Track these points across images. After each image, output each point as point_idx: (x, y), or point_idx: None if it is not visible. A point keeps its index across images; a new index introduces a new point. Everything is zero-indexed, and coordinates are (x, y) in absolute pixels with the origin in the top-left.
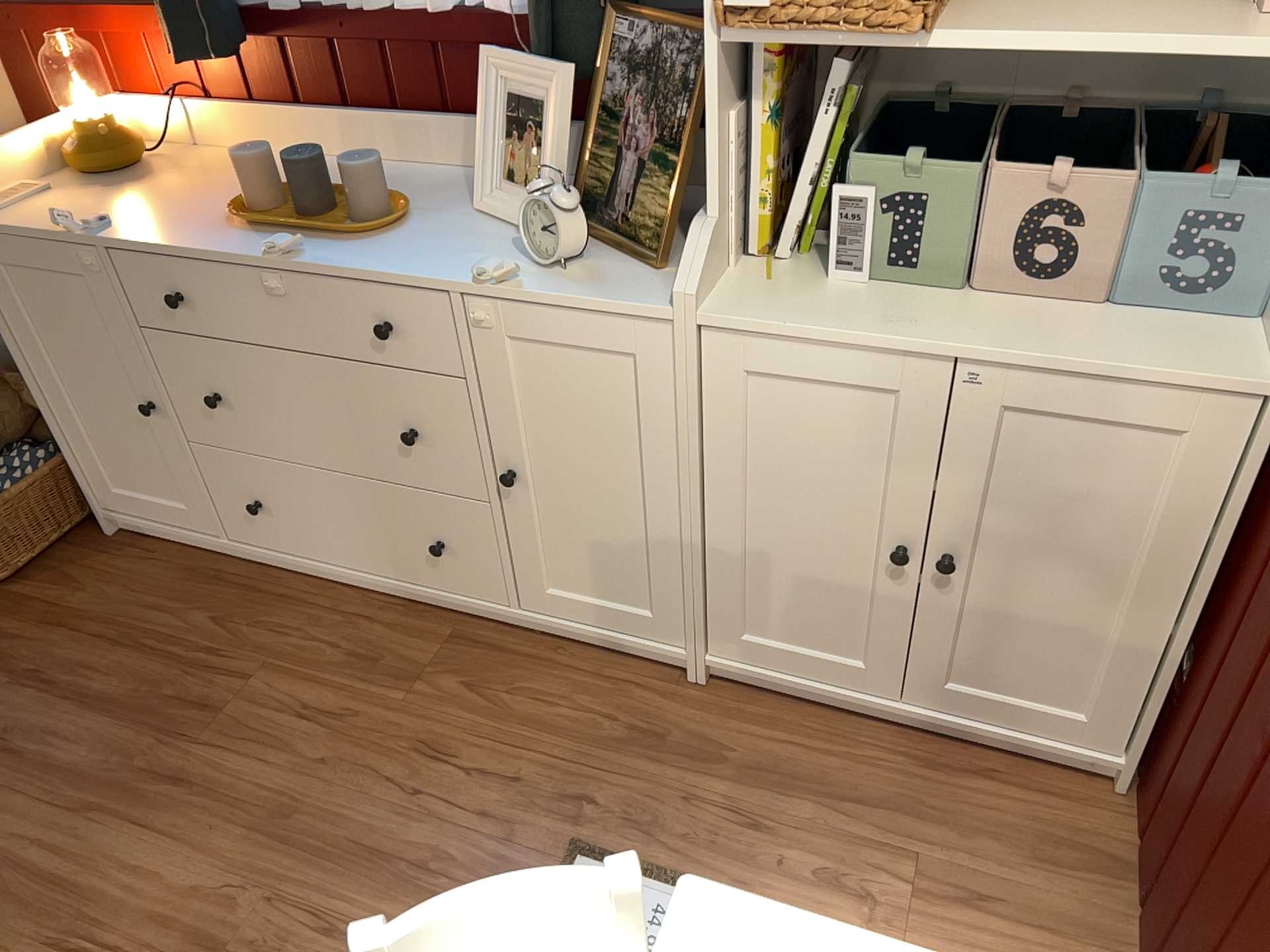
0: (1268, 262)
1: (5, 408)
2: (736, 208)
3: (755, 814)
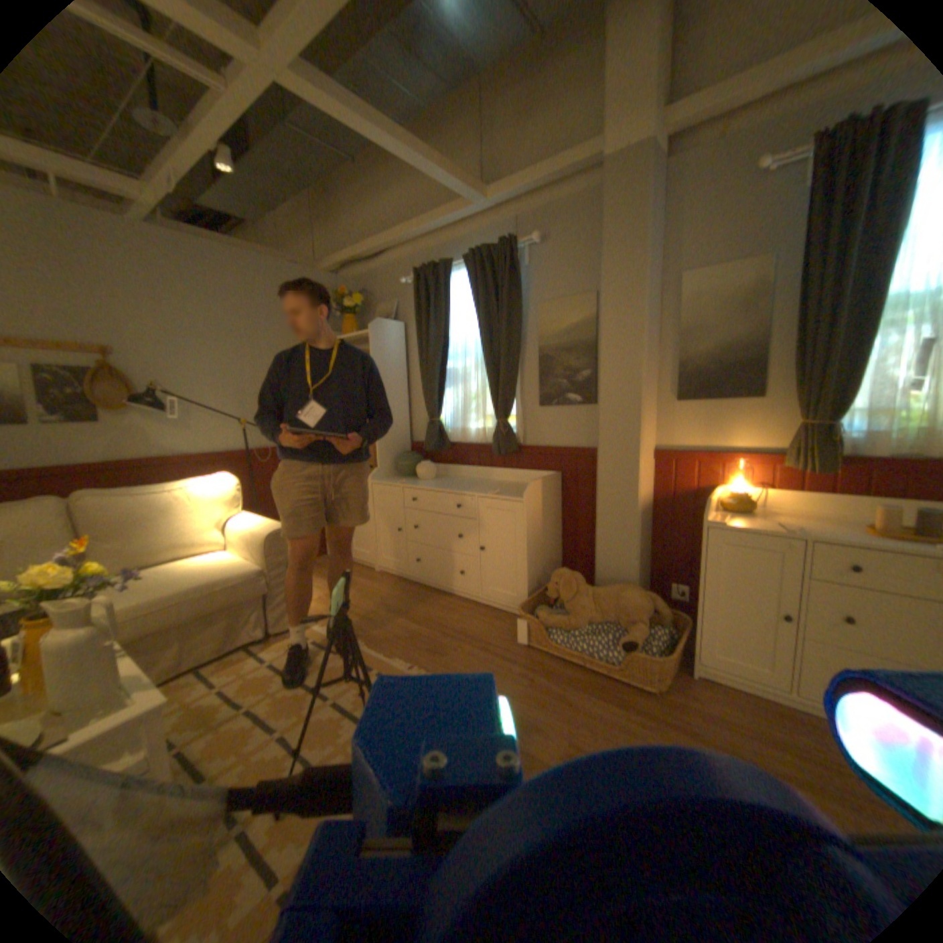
0: None
1: (645, 604)
2: None
3: None
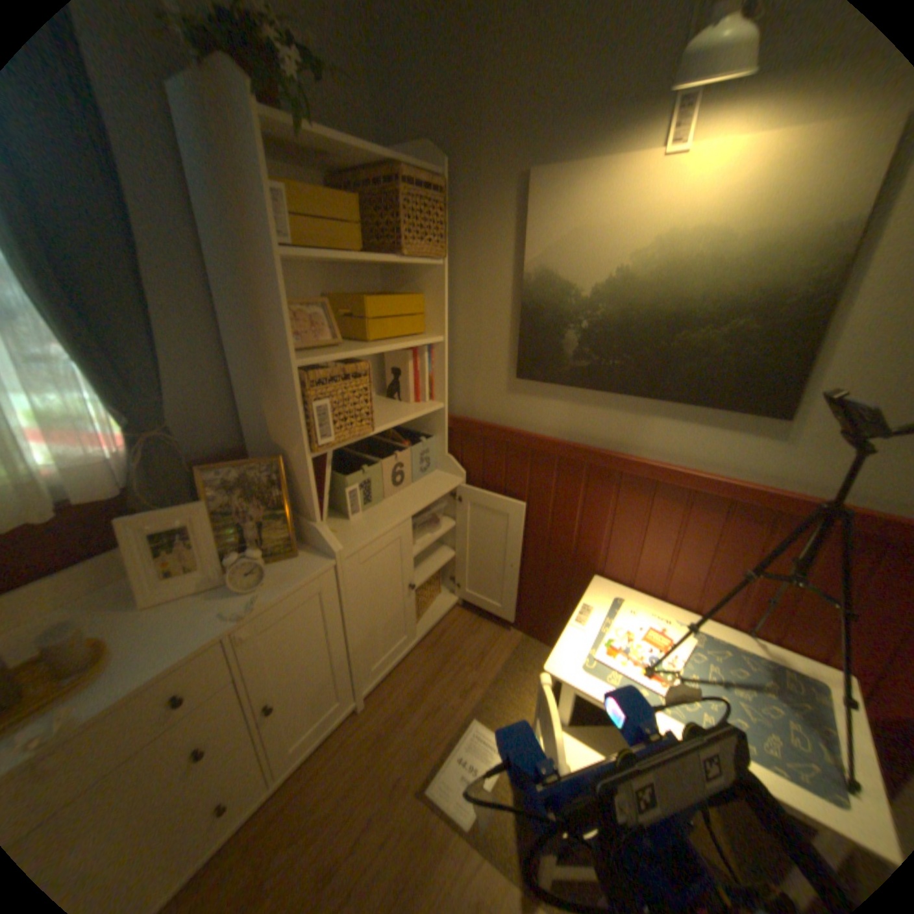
0: (439, 453)
1: None
2: (323, 511)
3: (434, 711)
